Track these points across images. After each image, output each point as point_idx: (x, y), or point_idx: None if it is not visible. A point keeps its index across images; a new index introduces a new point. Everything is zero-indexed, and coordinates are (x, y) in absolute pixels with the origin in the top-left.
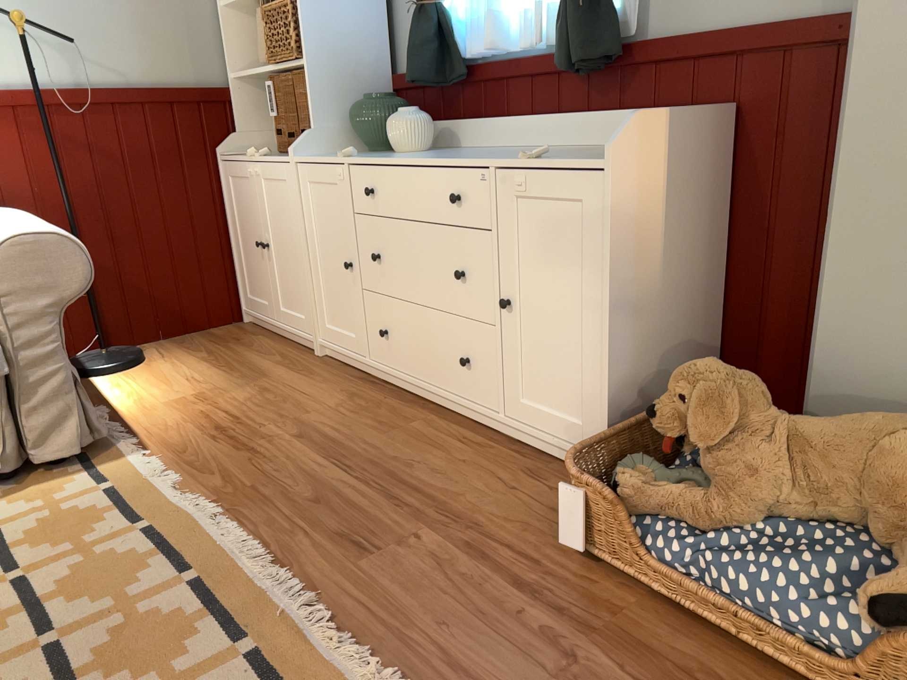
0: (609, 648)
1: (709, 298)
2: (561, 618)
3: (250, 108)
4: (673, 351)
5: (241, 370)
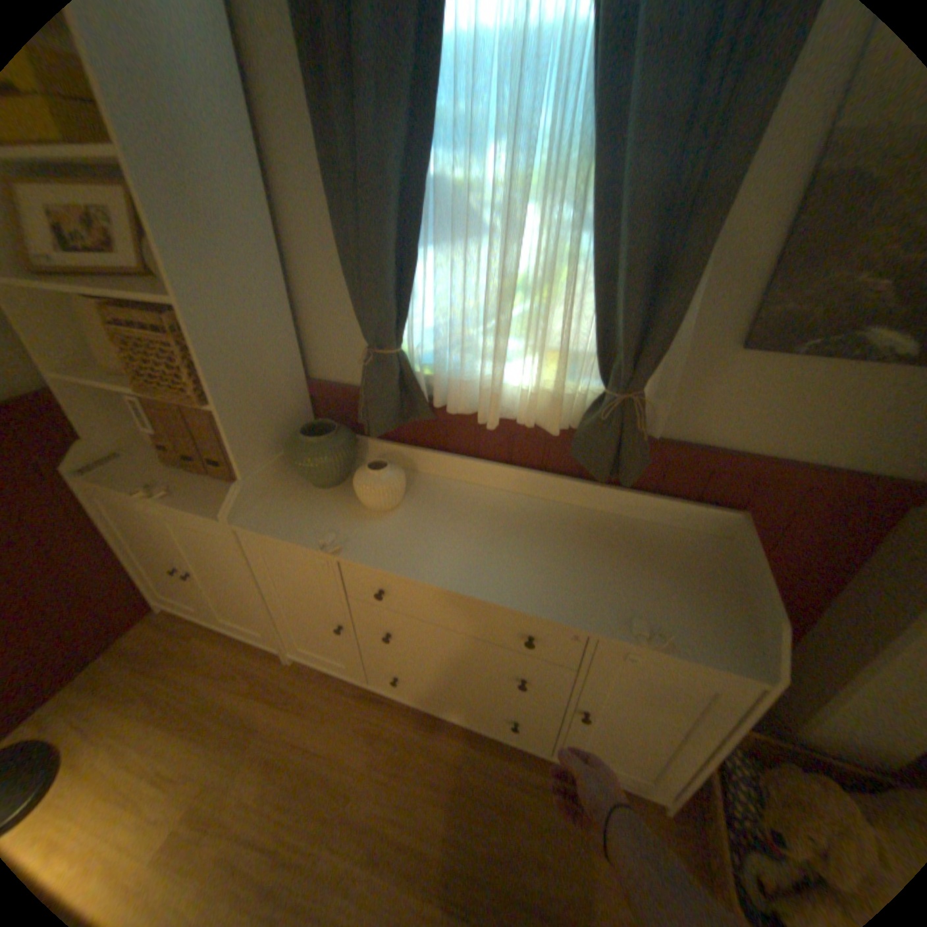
0: None
1: None
2: None
3: (92, 403)
4: None
5: (212, 728)
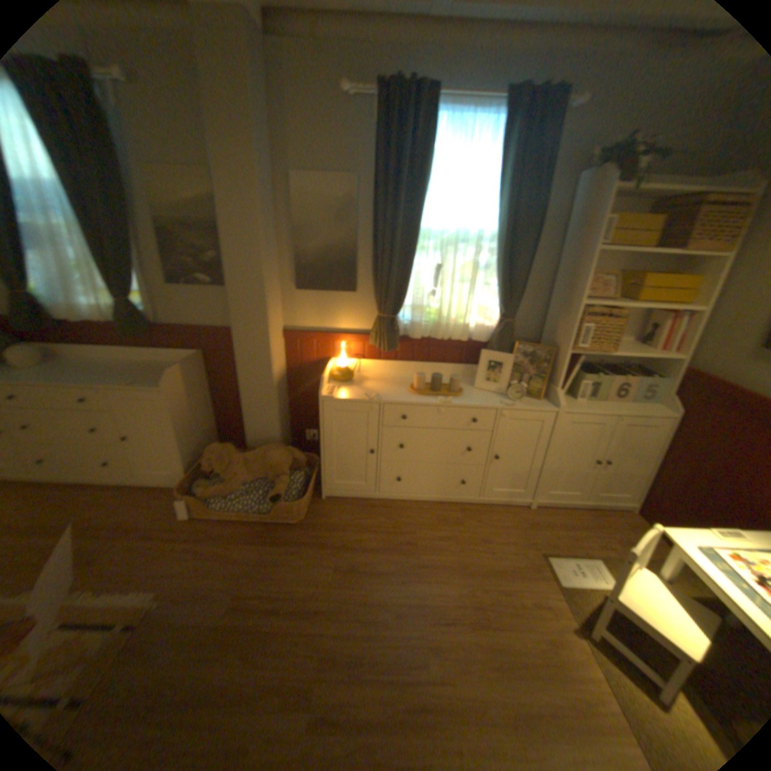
0: (205, 545)
1: (207, 415)
2: (186, 545)
3: None
4: (199, 437)
5: None
